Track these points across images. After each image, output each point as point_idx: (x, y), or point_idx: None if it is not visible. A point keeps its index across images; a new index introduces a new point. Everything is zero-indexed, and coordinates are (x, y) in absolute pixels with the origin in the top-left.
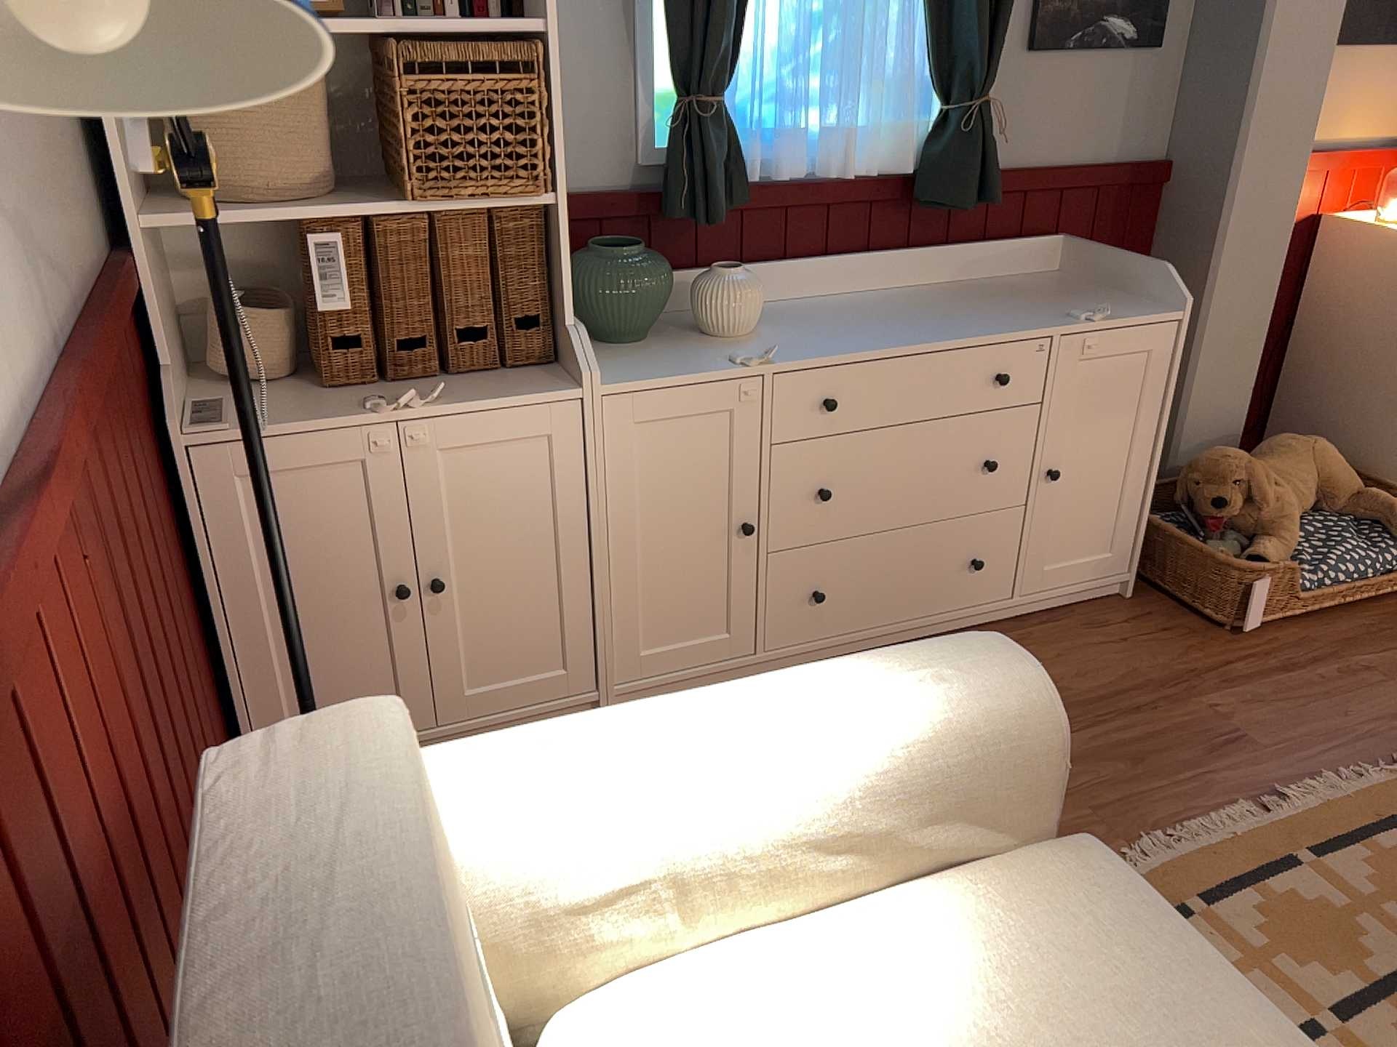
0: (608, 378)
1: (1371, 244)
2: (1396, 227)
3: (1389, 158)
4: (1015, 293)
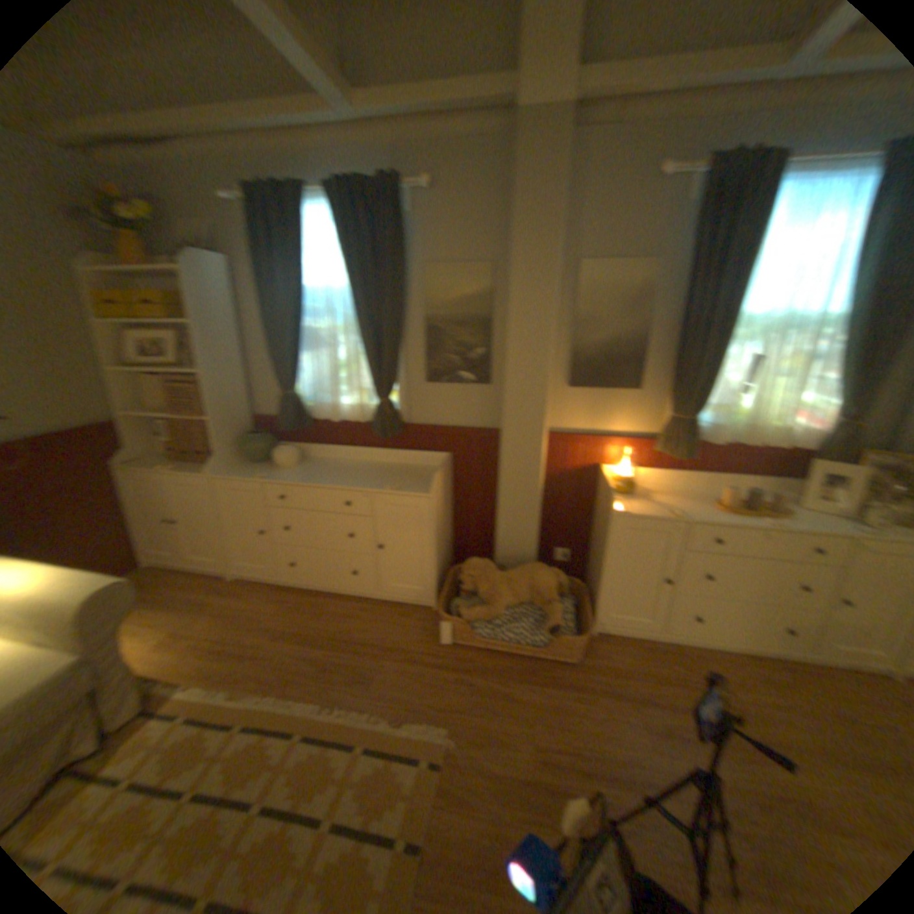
0: (215, 473)
1: (602, 483)
2: (615, 477)
3: (636, 443)
4: (402, 472)
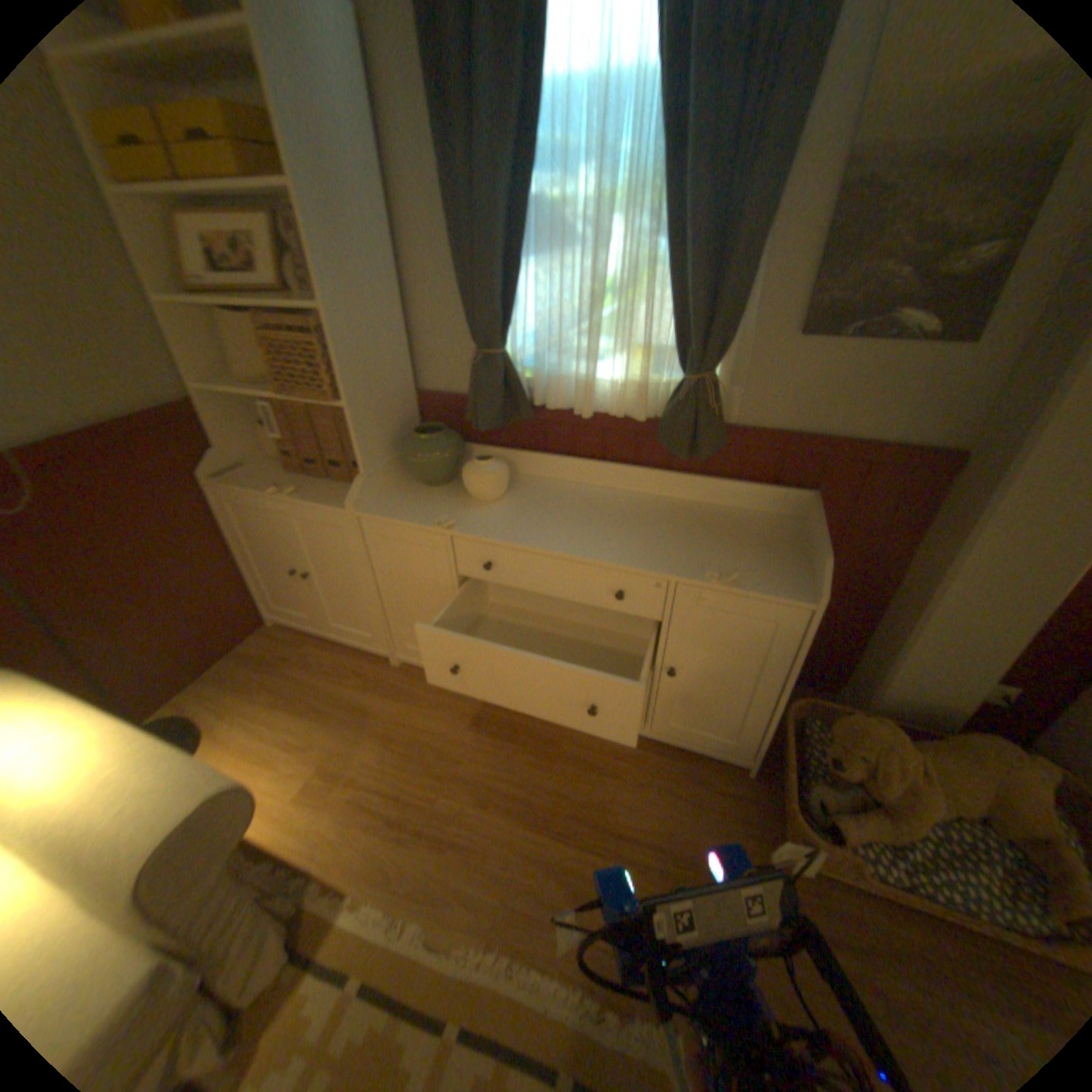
0: (372, 507)
1: None
2: None
3: None
4: (720, 528)
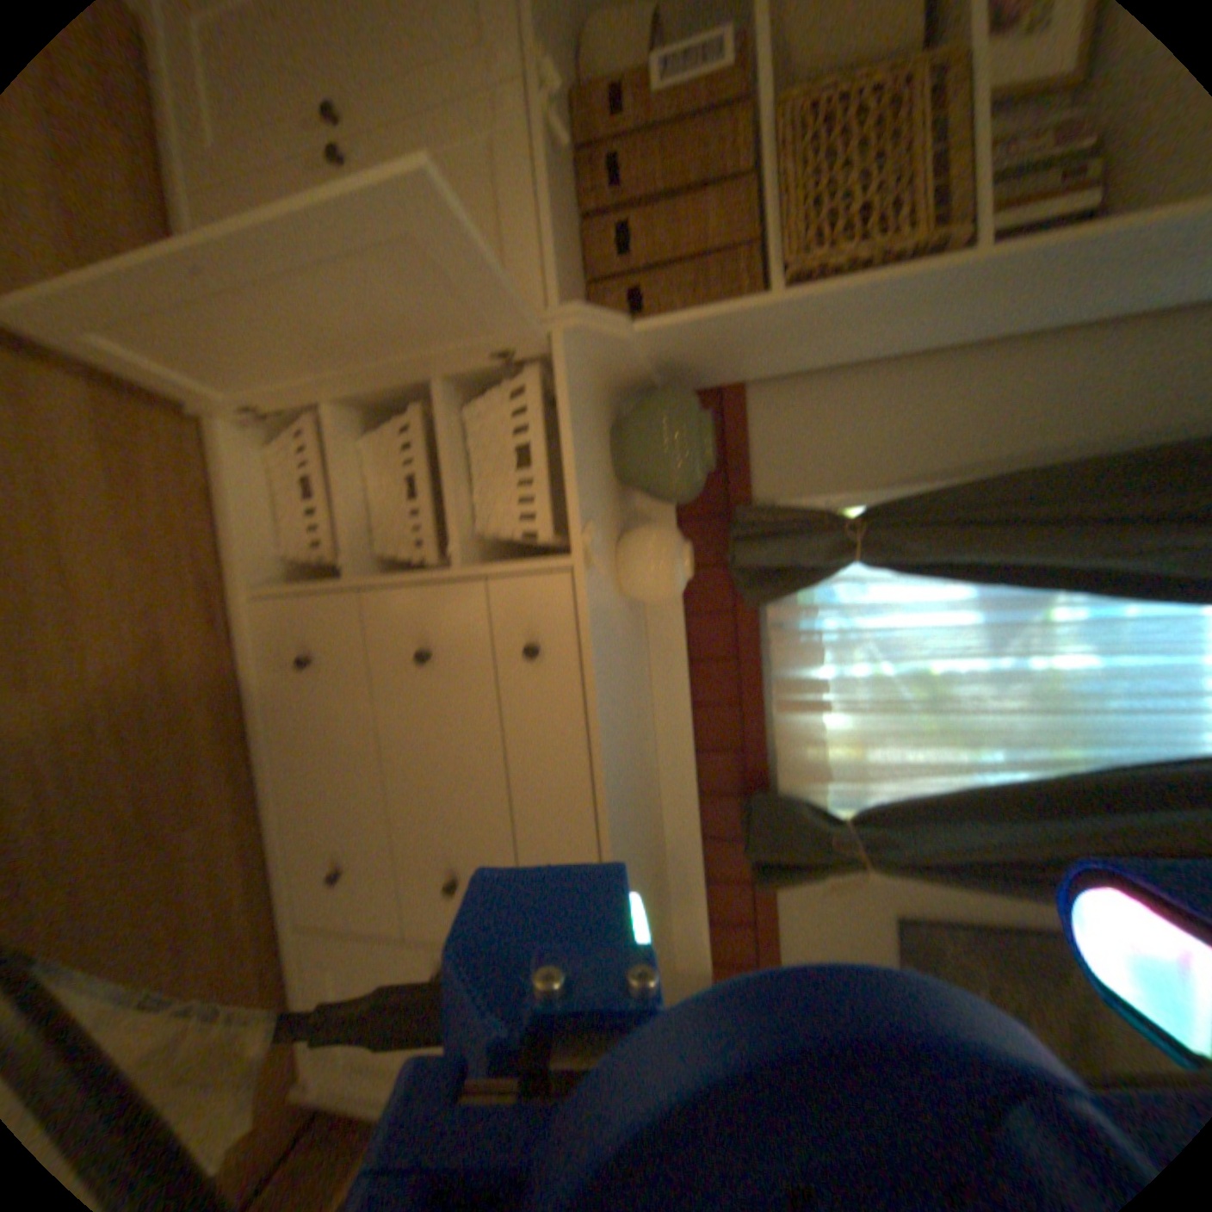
0: (573, 370)
1: None
2: None
3: None
4: (656, 916)
